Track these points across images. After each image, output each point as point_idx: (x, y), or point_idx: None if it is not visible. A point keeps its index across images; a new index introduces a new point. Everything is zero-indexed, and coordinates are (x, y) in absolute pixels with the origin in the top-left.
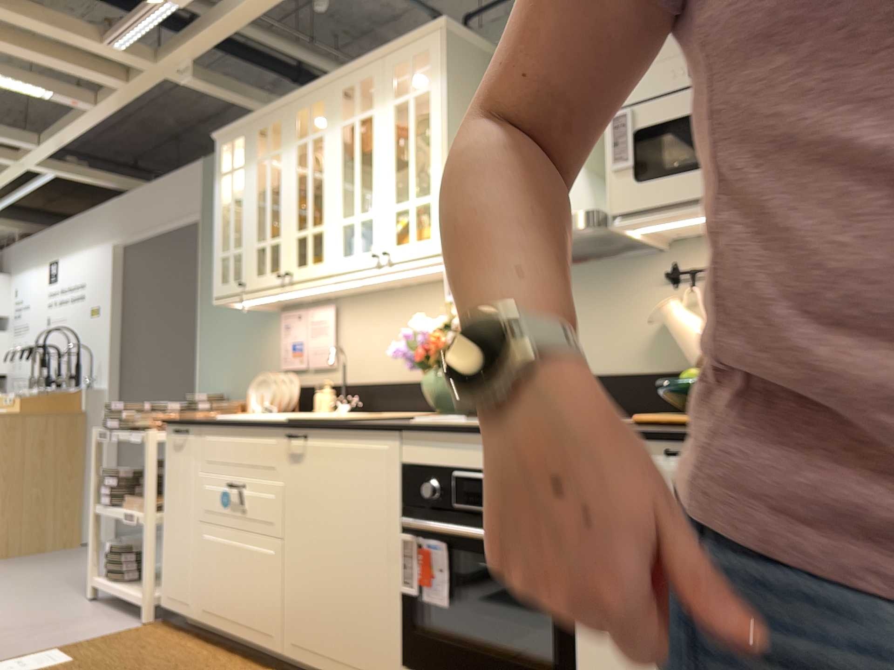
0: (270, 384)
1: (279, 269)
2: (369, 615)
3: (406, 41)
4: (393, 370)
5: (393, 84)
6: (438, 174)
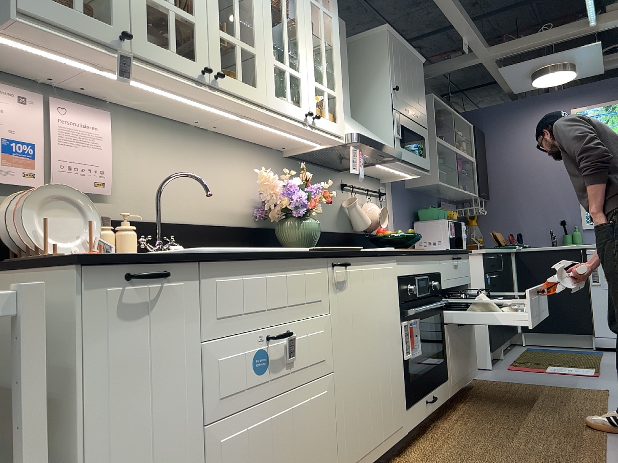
0: (60, 207)
1: (194, 58)
2: (392, 389)
3: None
4: (191, 211)
5: None
6: (340, 81)
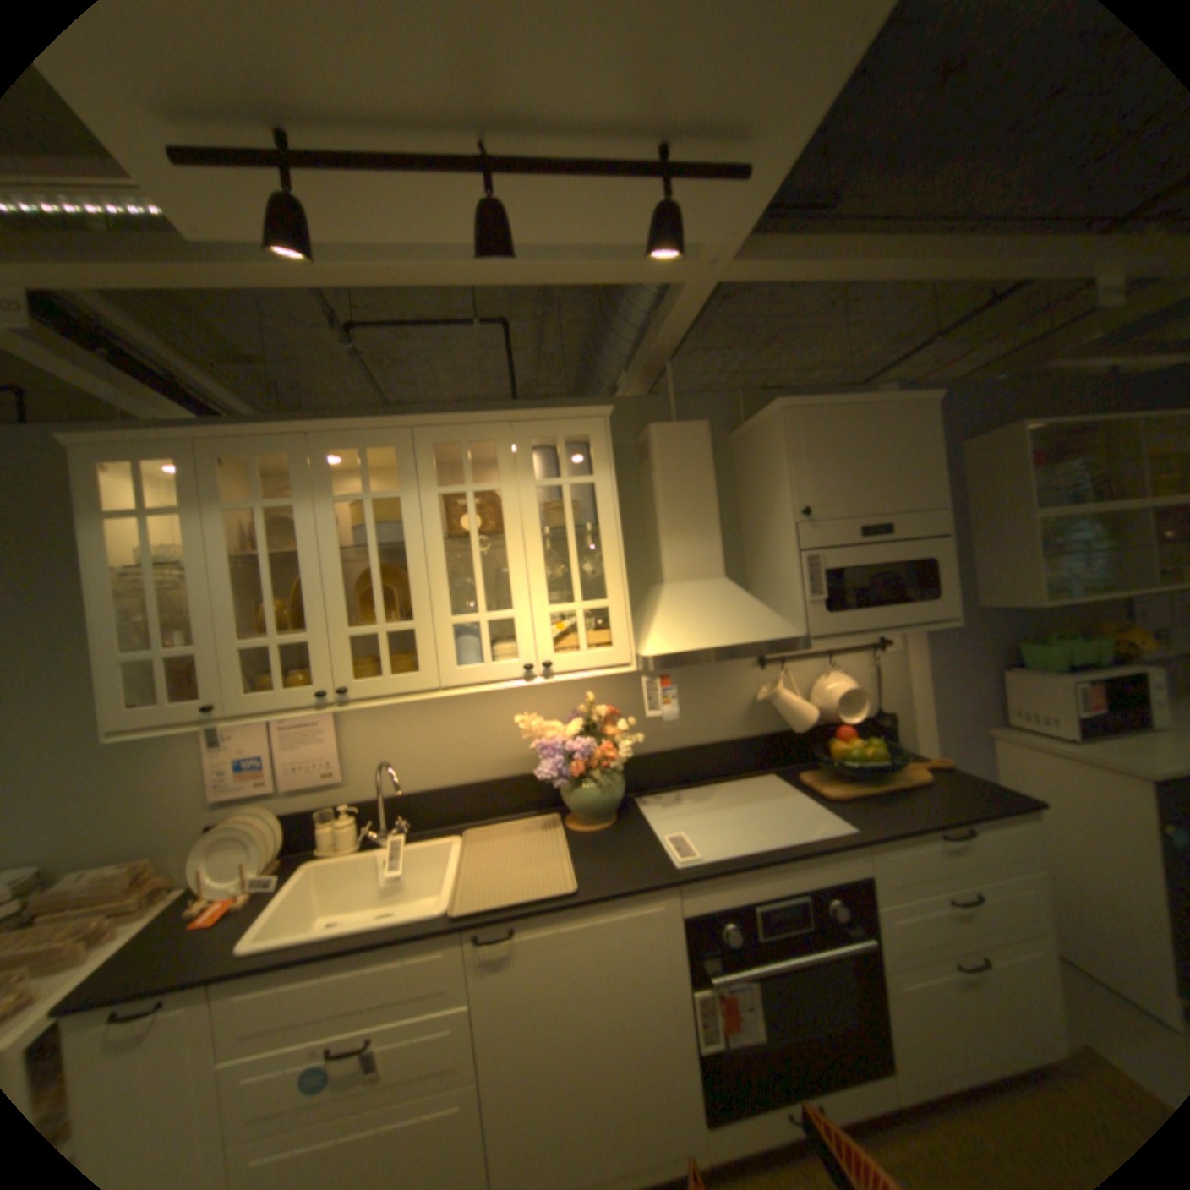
0: (239, 840)
1: (312, 683)
2: (654, 1103)
3: (555, 413)
4: (451, 772)
5: (534, 460)
6: (617, 578)
